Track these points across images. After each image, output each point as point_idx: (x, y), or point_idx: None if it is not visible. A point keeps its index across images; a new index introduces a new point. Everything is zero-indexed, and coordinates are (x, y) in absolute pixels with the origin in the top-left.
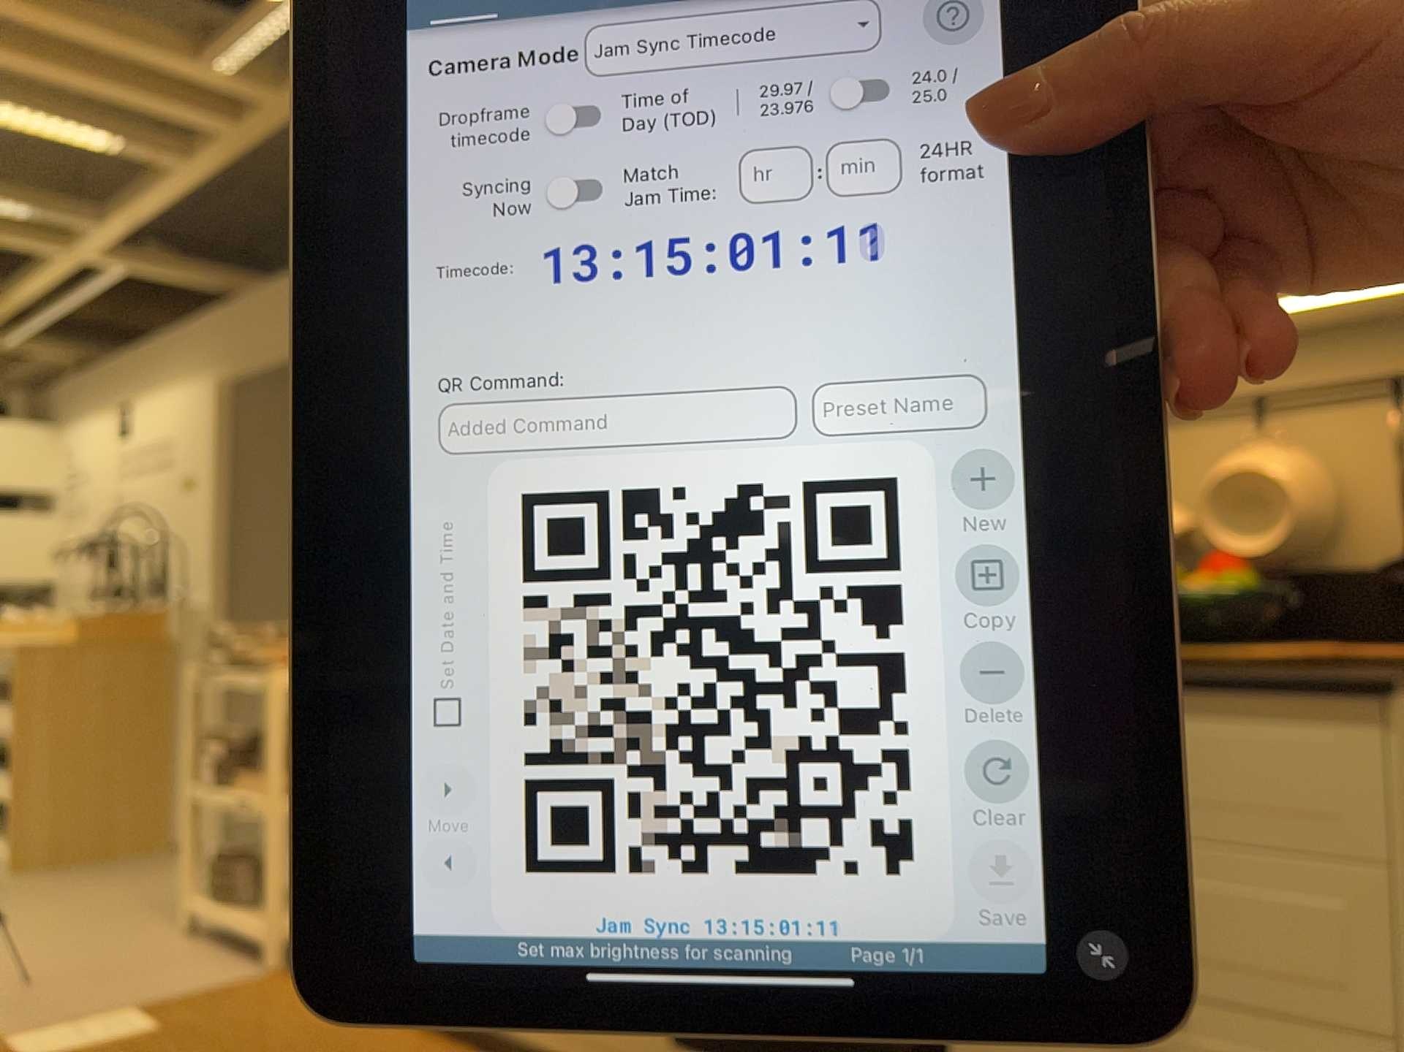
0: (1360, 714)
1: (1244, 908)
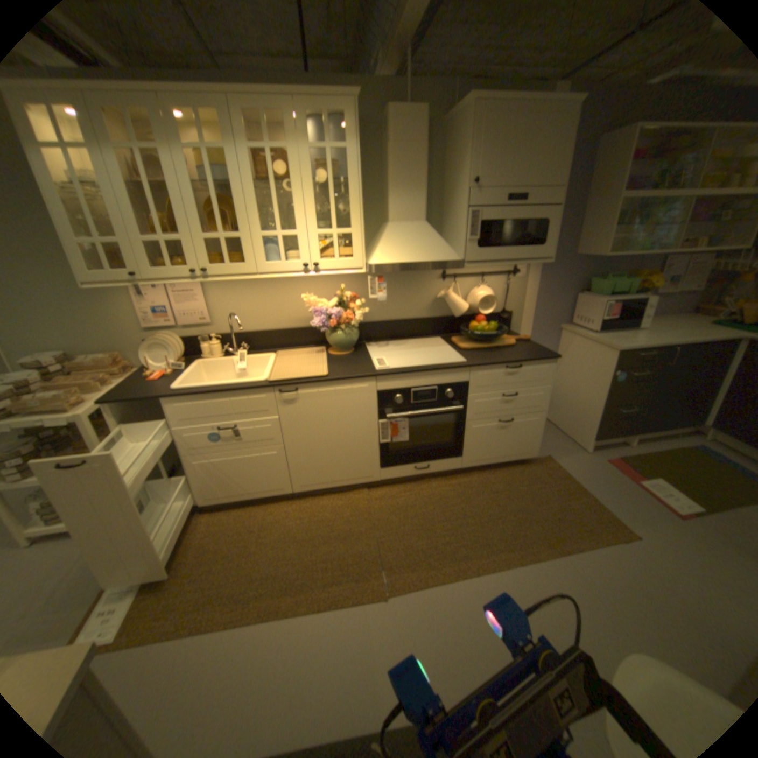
0: (552, 363)
1: (527, 399)
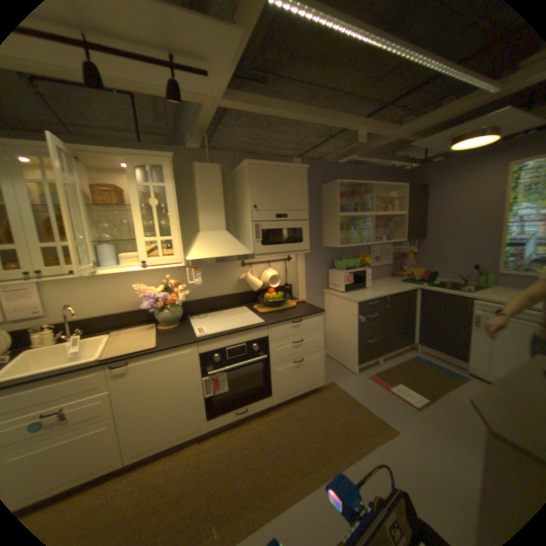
0: (320, 315)
1: (309, 343)
